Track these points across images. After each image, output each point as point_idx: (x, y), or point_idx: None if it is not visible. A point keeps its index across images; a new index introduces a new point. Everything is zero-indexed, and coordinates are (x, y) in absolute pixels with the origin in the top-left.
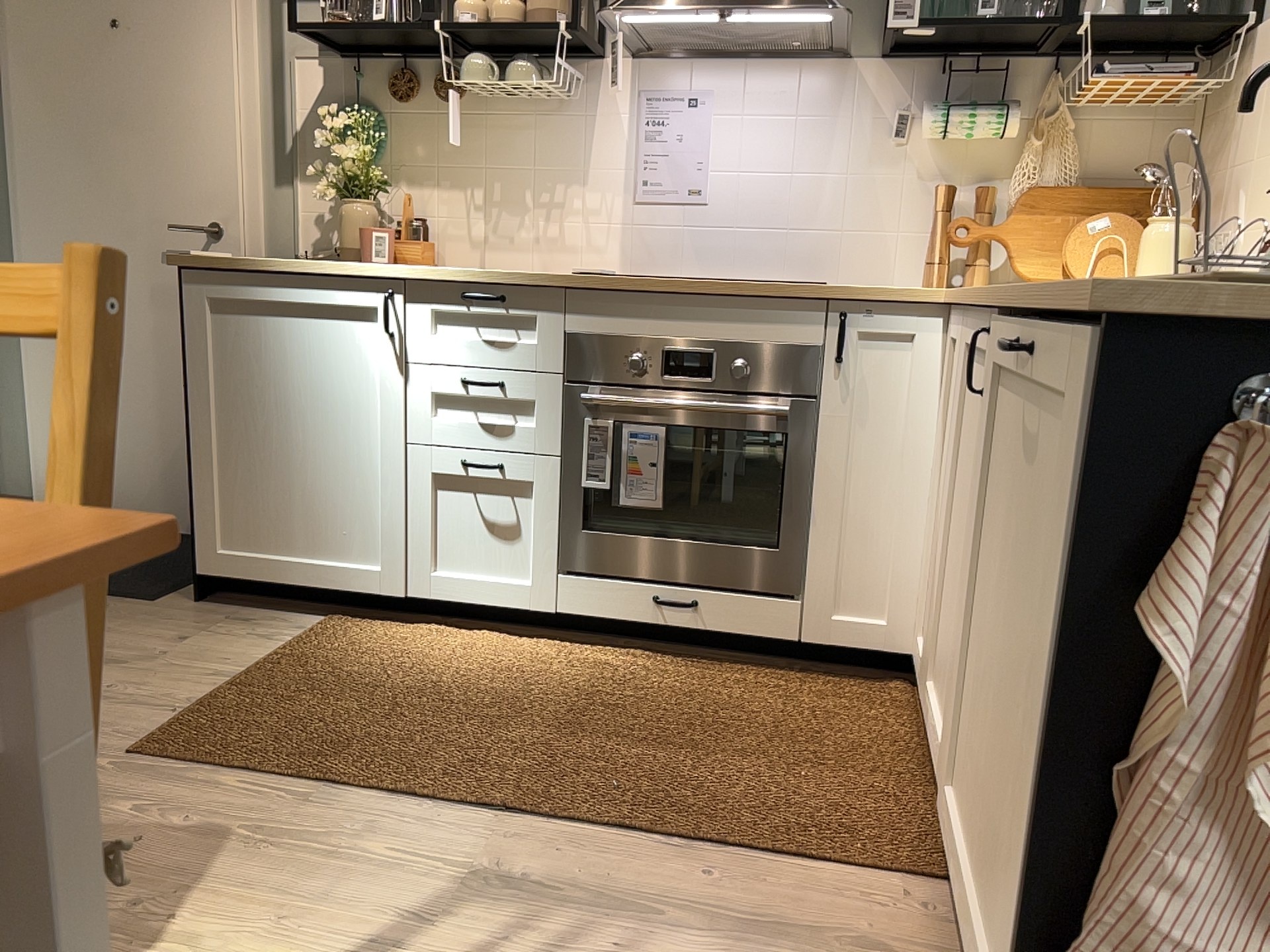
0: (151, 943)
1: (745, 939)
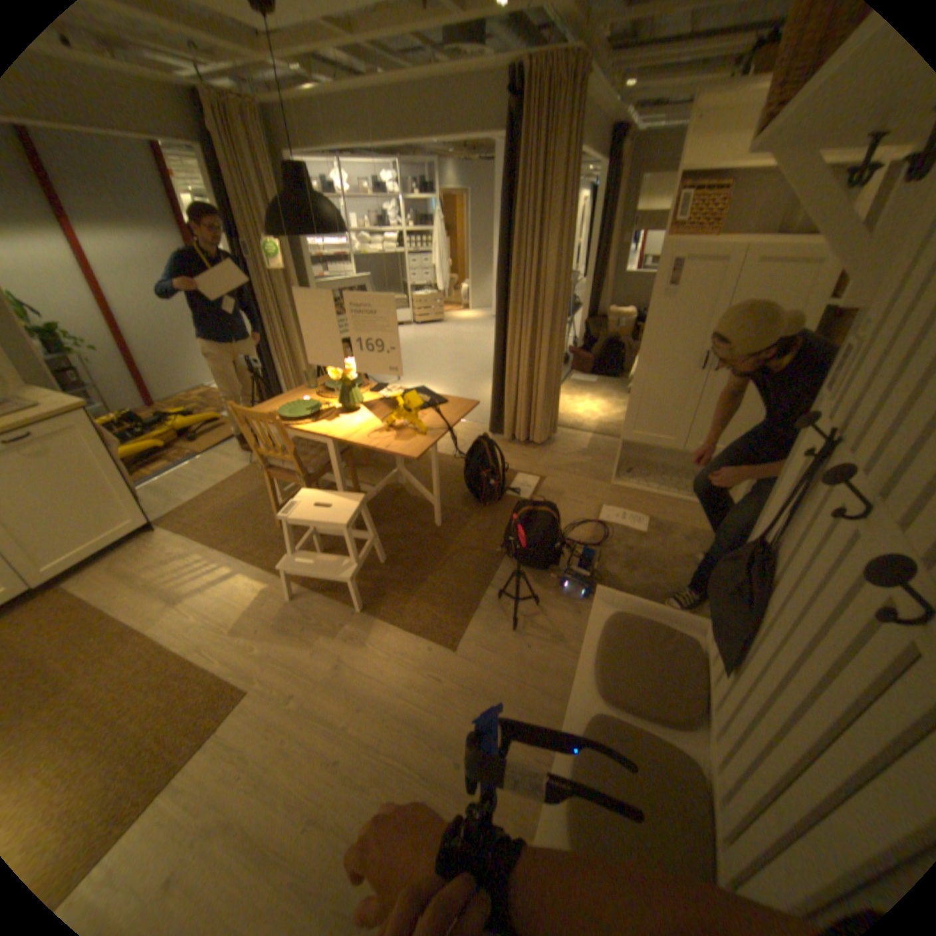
0: (261, 595)
1: (130, 578)
